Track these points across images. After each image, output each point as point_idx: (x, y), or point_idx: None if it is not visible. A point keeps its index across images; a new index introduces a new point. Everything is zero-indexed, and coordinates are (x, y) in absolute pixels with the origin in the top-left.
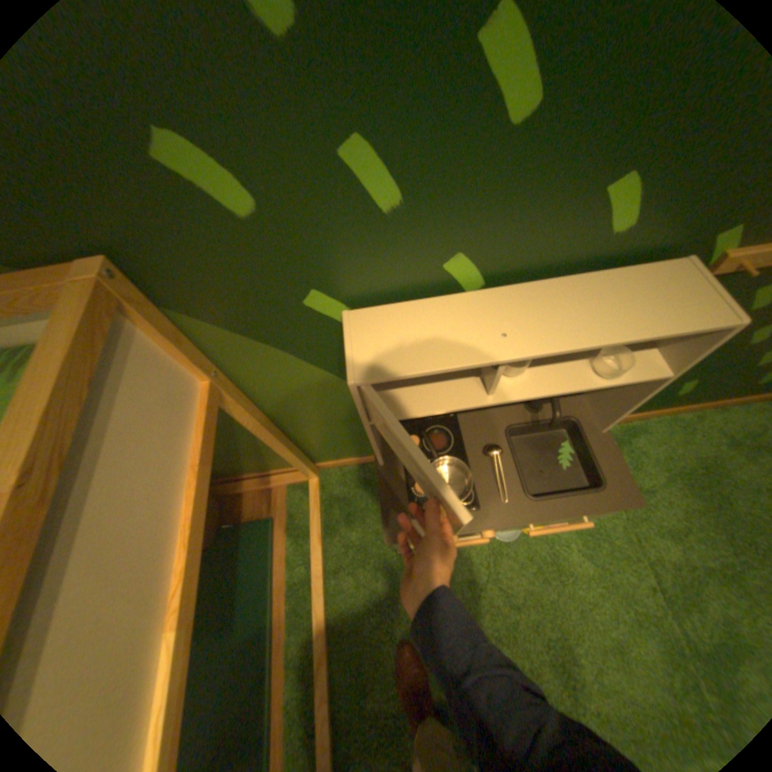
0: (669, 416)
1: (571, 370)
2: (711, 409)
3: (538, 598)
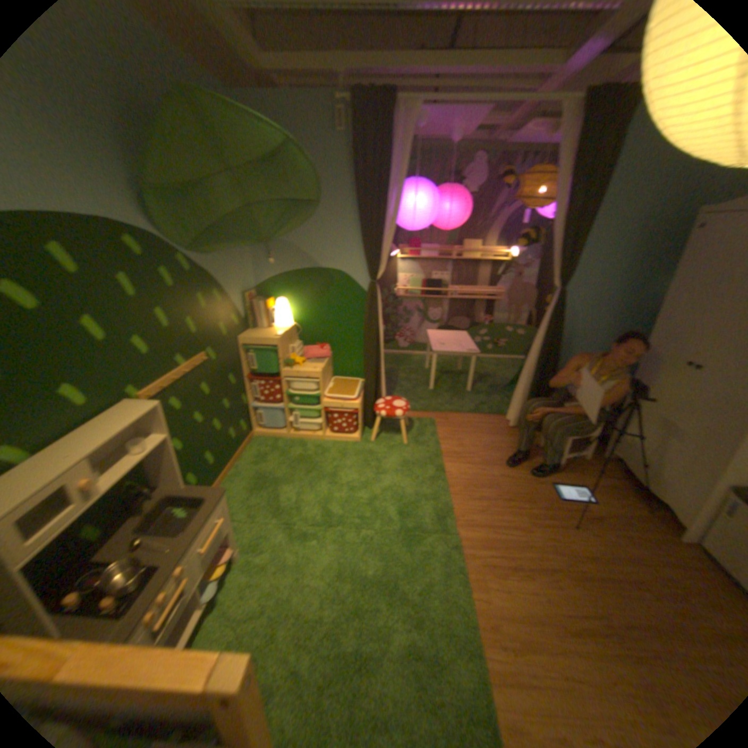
0: (222, 479)
1: (120, 464)
2: (233, 462)
3: (261, 596)
